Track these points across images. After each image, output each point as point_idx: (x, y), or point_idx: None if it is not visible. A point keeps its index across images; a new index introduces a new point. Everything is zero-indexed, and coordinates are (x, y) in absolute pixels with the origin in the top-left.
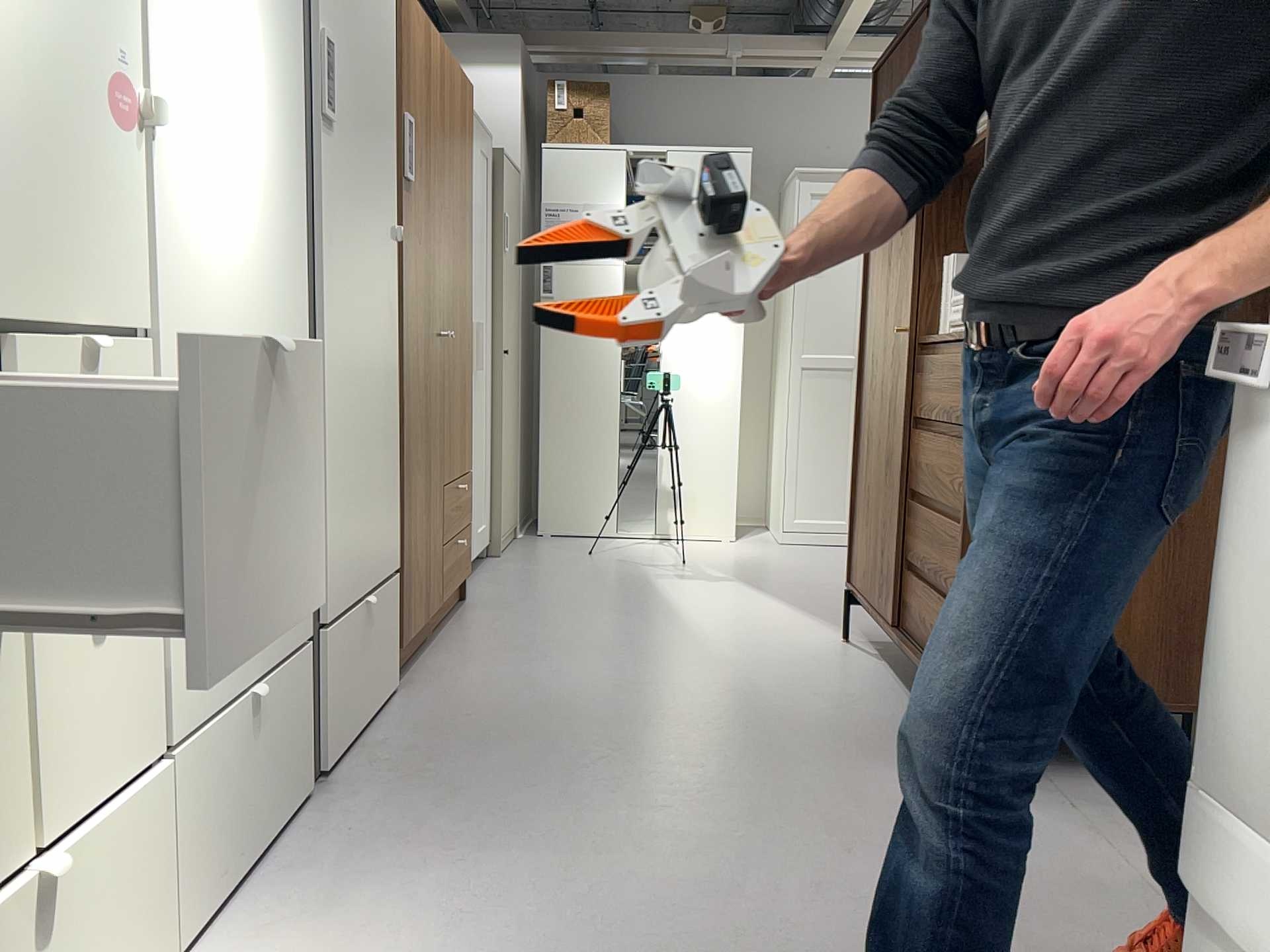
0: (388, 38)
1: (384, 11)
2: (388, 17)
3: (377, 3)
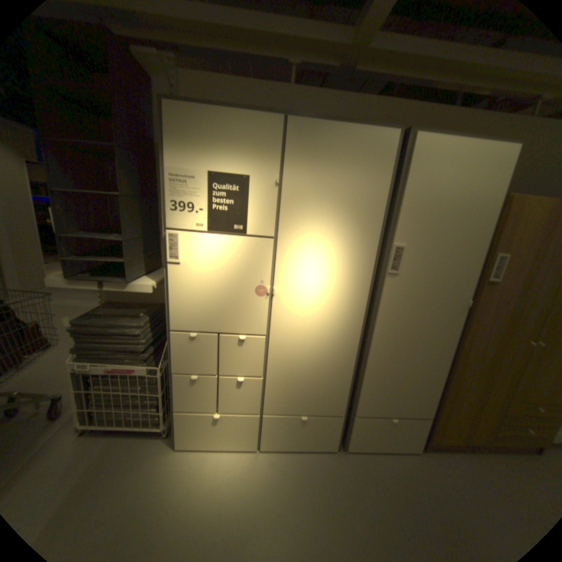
0: (484, 226)
1: (481, 217)
2: (487, 217)
3: (473, 216)
